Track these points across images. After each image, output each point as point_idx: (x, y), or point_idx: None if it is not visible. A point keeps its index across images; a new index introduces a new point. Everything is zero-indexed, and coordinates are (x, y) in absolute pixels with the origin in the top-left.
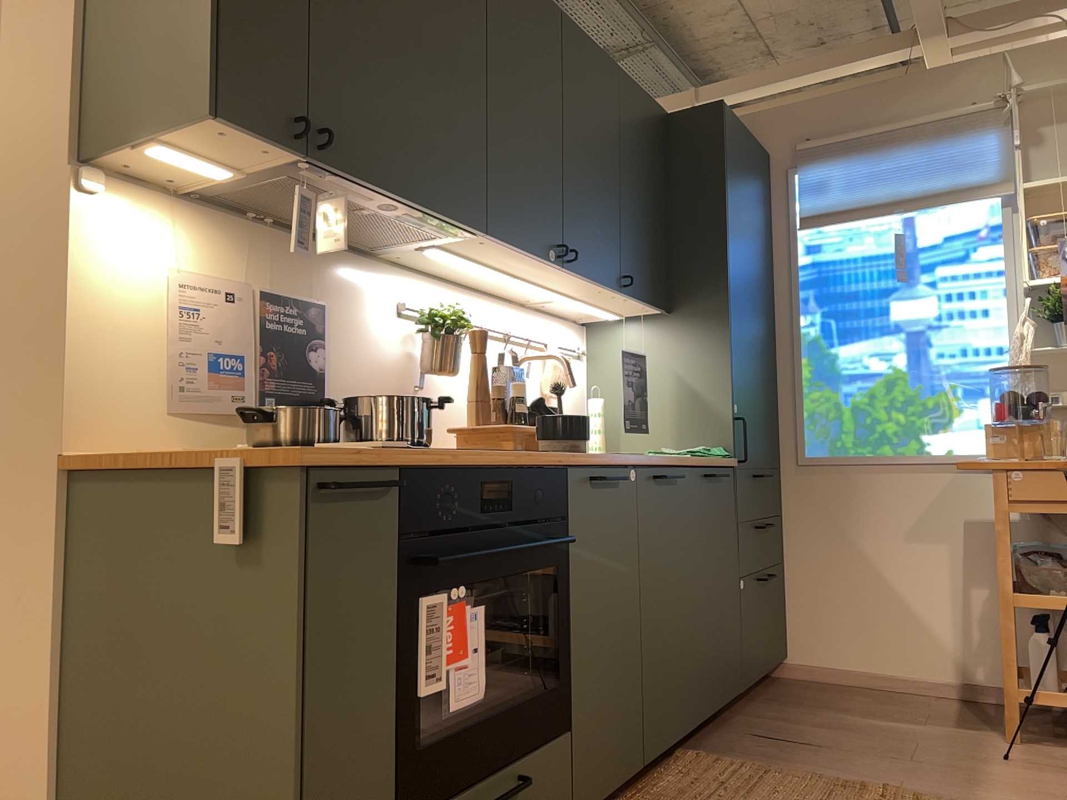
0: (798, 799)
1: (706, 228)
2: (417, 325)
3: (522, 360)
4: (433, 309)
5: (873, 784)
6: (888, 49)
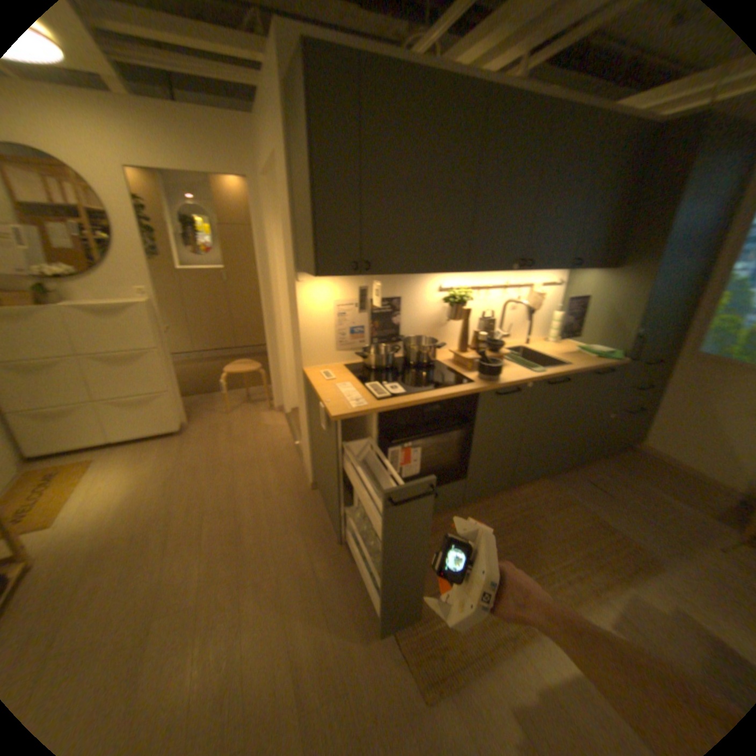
0: (575, 525)
1: (660, 215)
2: (444, 300)
3: (509, 301)
4: (454, 291)
5: (622, 533)
6: None
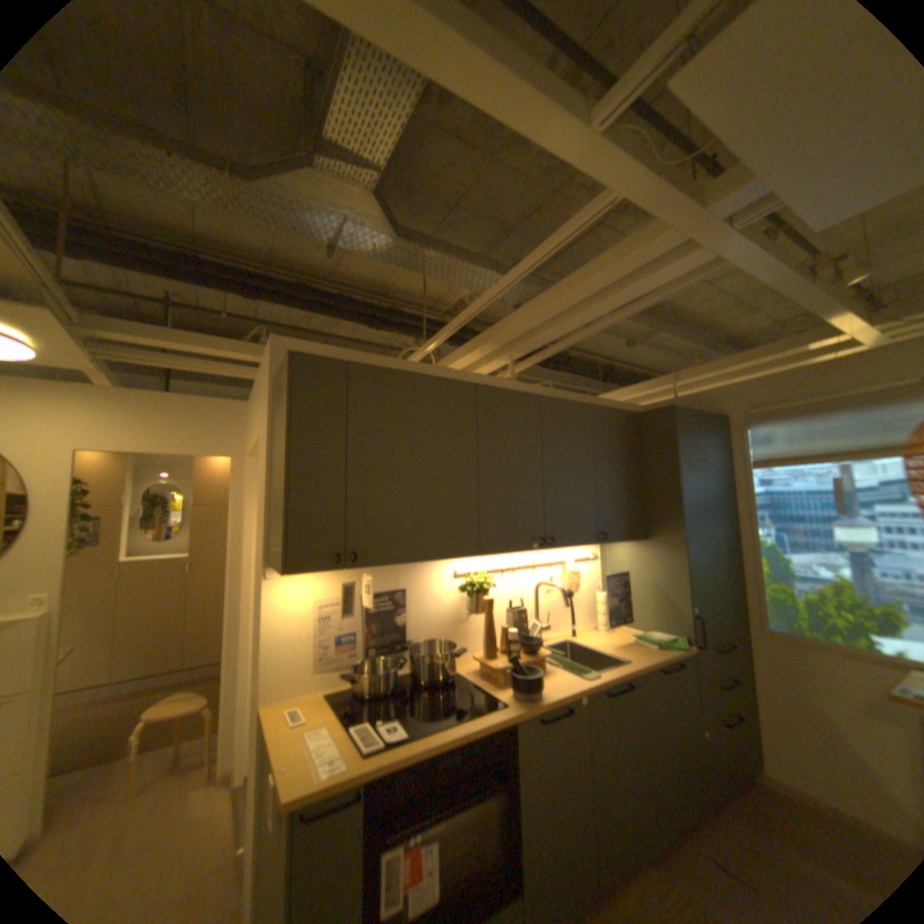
0: None
1: (668, 488)
2: (461, 589)
3: (541, 584)
4: (471, 577)
5: None
6: (820, 336)
